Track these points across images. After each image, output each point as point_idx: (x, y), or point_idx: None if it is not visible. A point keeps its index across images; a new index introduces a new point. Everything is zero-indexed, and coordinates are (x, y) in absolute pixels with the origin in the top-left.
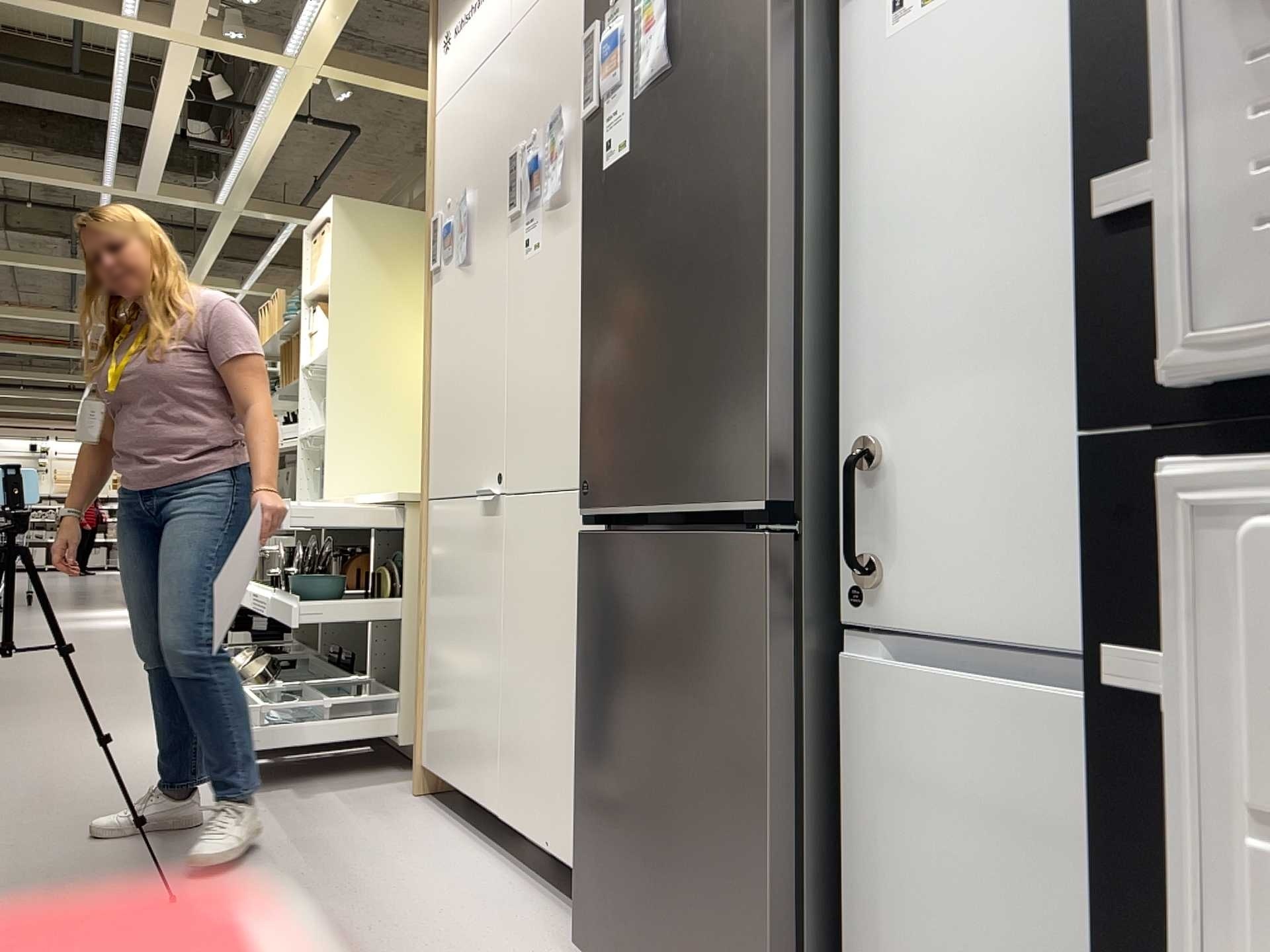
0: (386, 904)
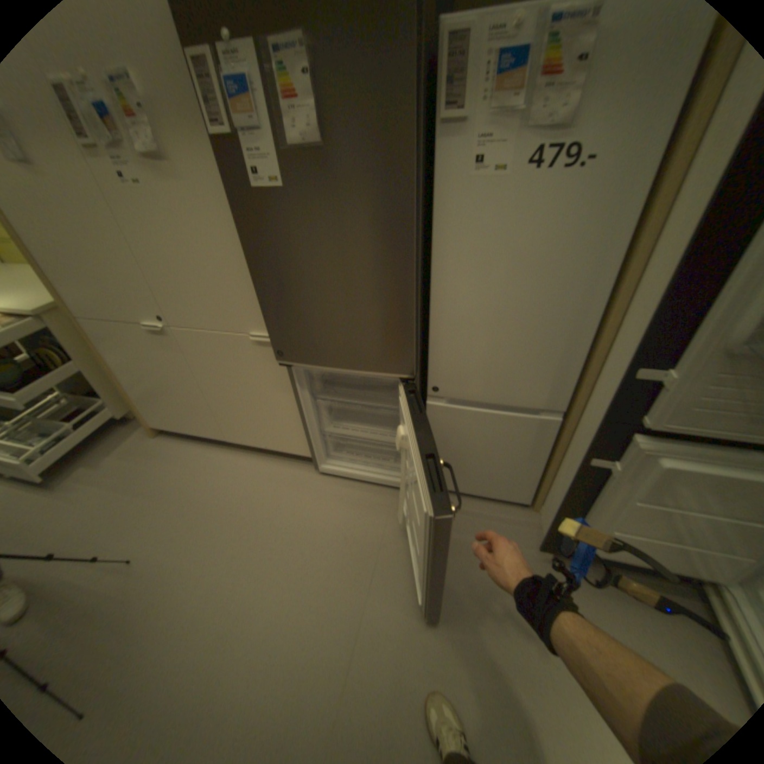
0: (218, 498)
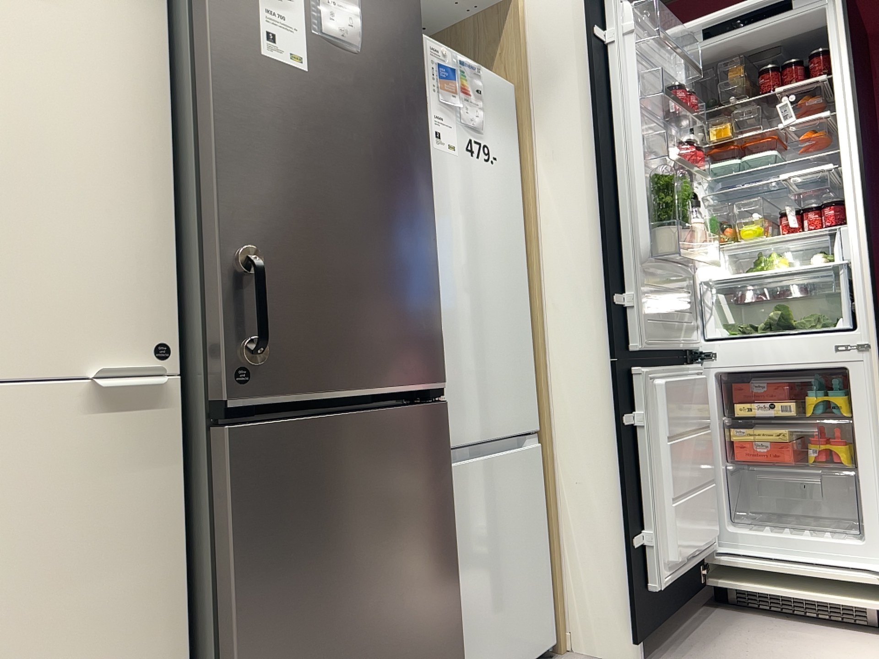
0: None
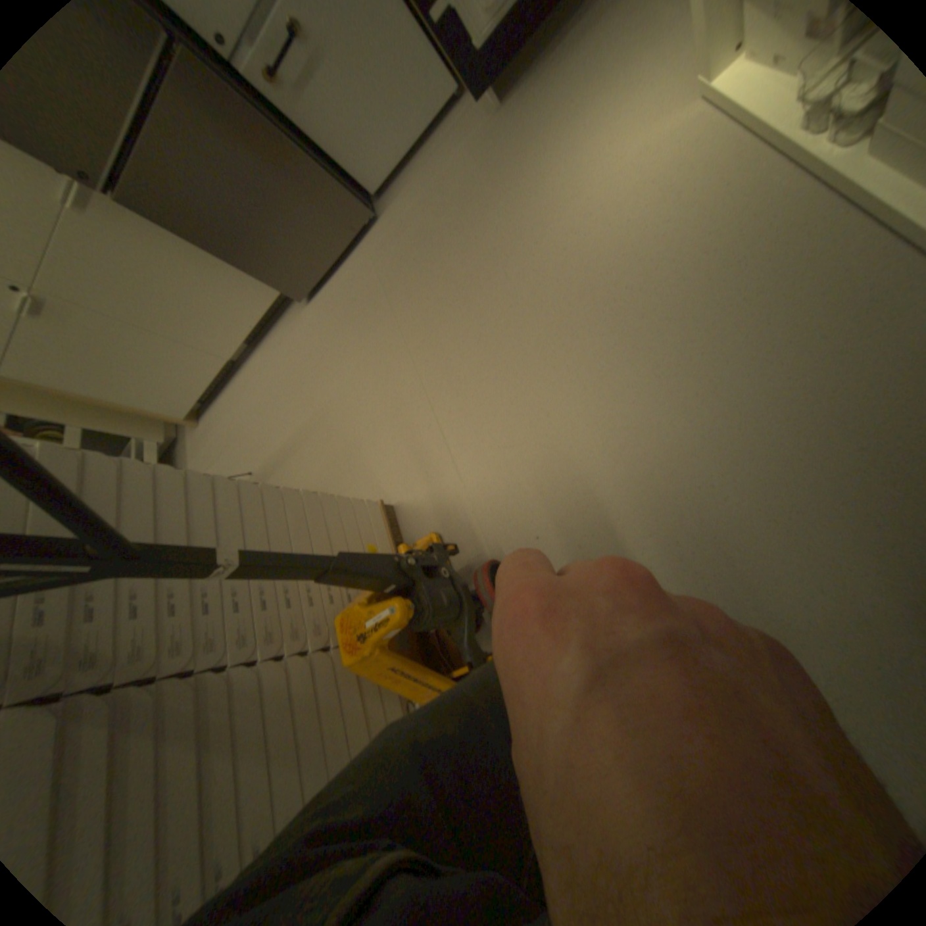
0: (265, 391)
